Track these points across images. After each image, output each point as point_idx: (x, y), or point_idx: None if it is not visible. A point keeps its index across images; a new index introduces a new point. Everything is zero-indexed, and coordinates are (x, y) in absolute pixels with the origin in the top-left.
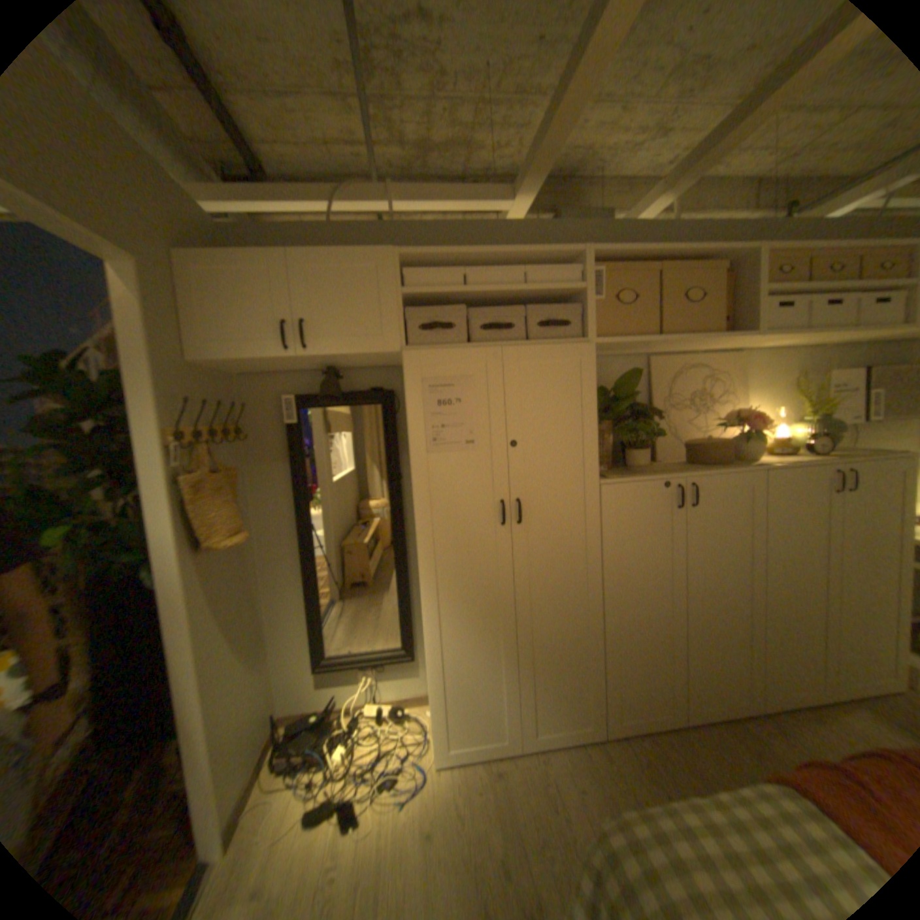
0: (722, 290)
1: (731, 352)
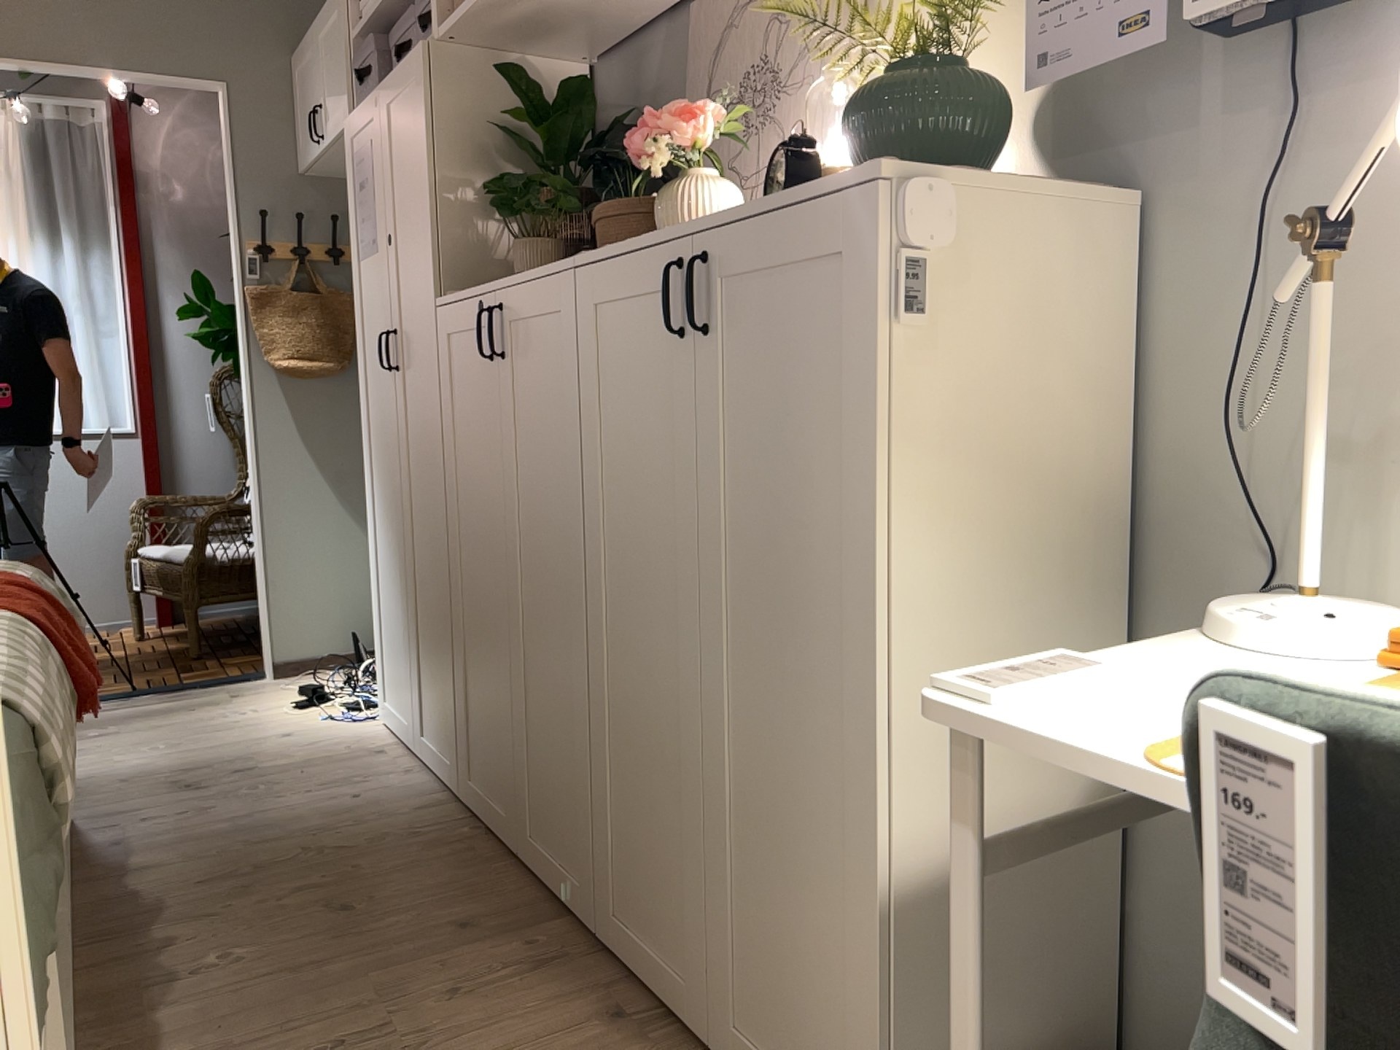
0: None
1: None
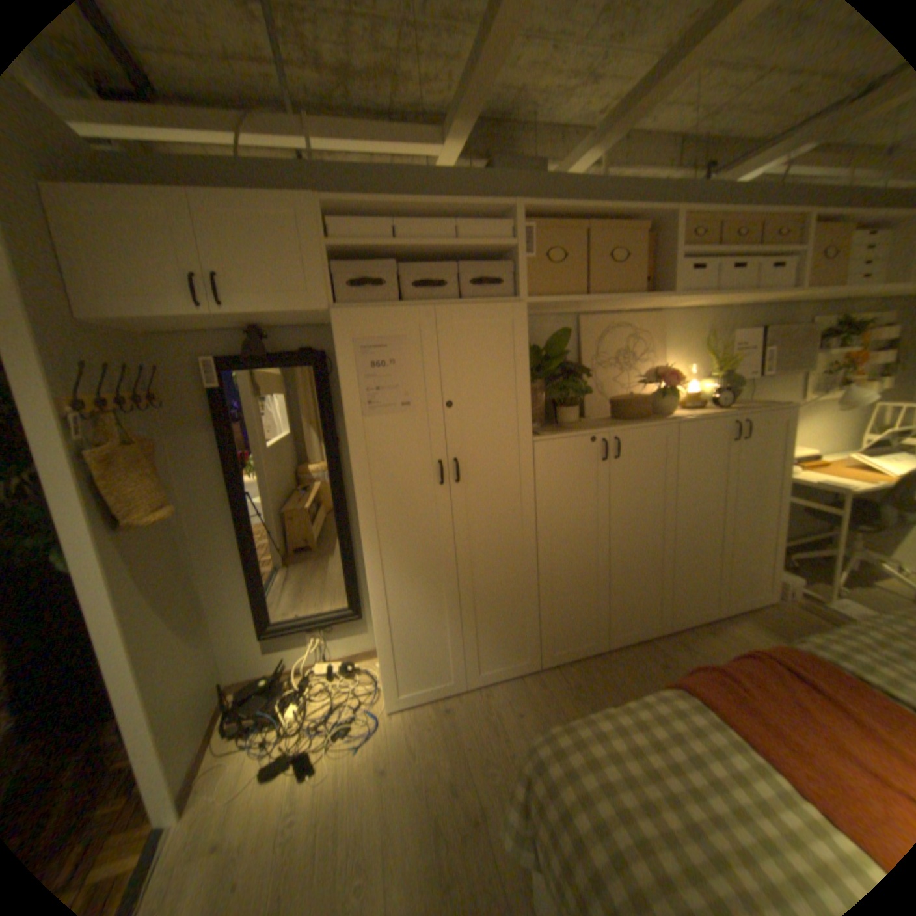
0: (644, 251)
1: (652, 312)
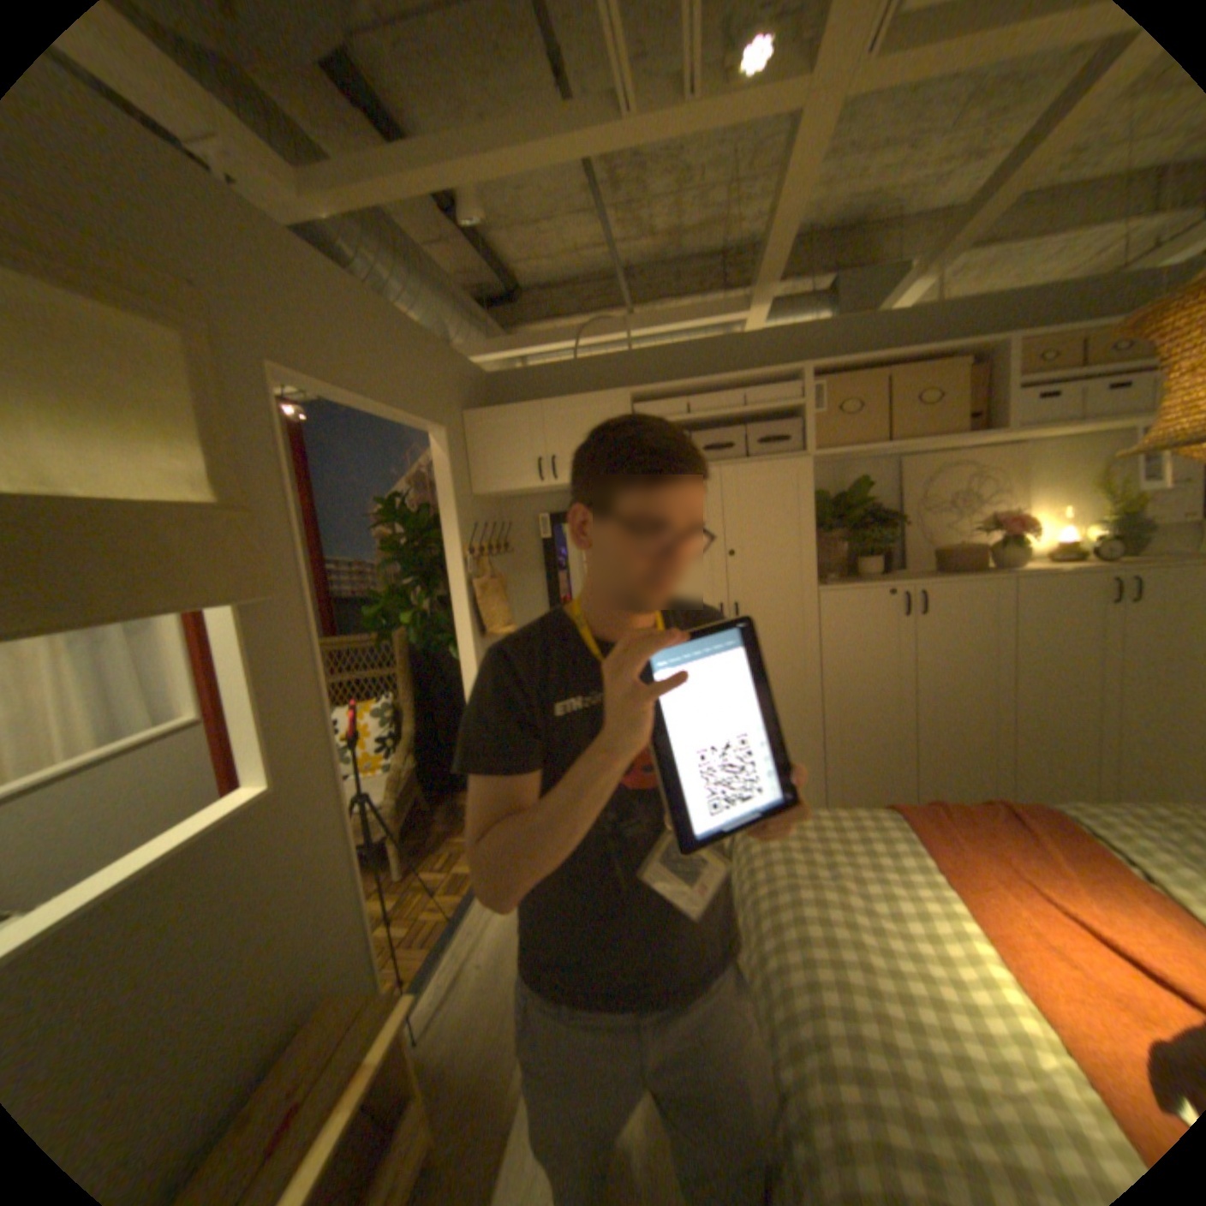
0: (973, 385)
1: (1008, 446)
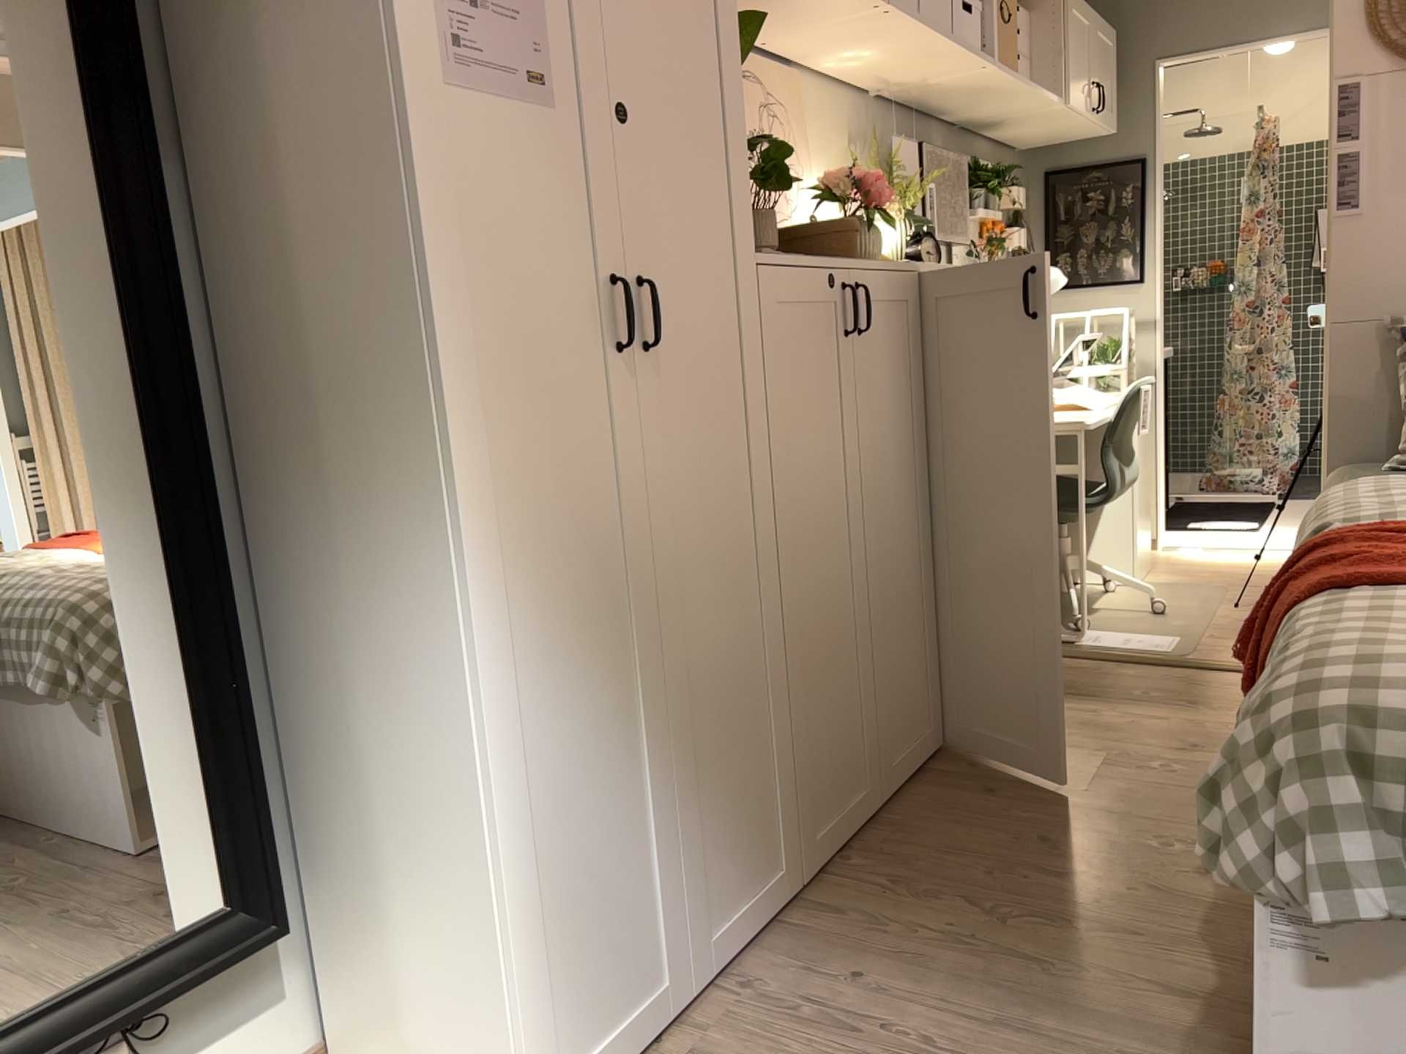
0: None
1: (783, 63)
